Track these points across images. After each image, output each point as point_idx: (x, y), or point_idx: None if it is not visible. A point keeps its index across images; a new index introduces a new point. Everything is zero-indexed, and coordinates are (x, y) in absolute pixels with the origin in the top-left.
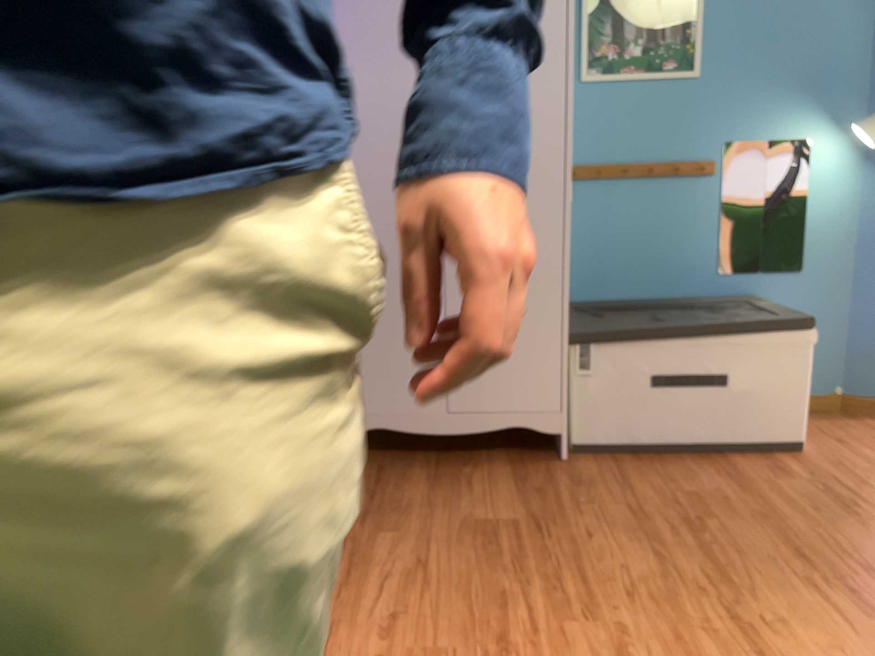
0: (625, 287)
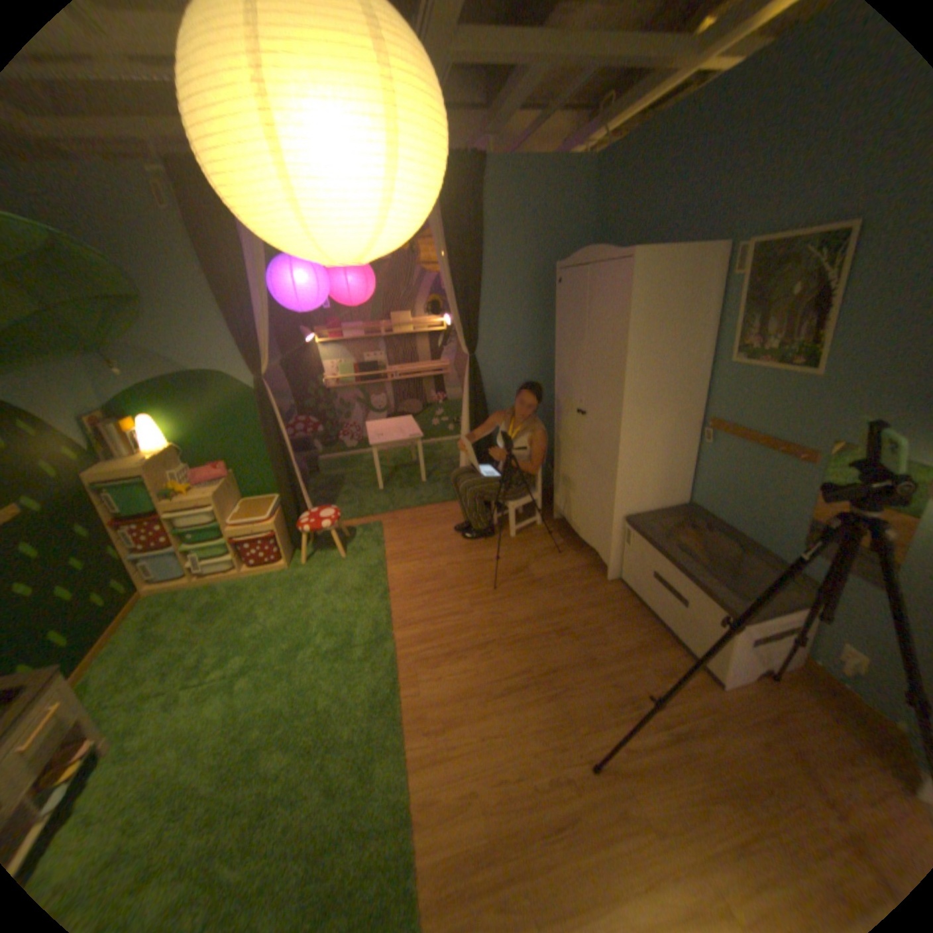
0: (733, 518)
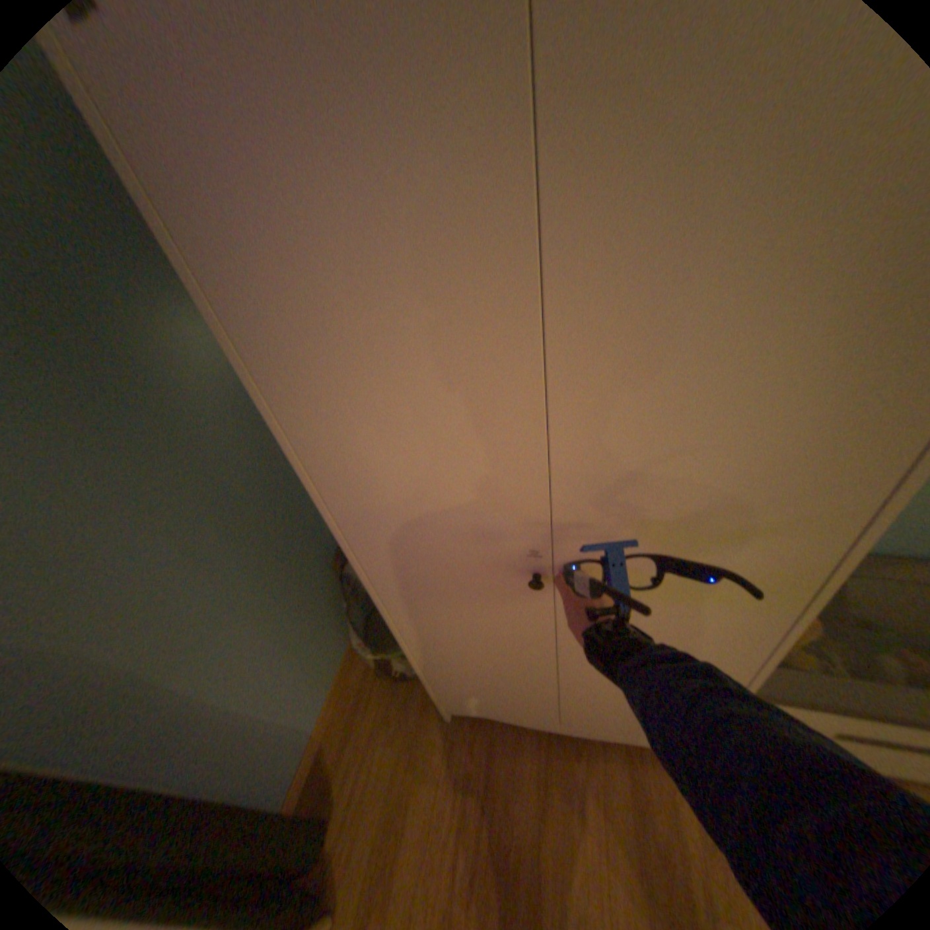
0: None
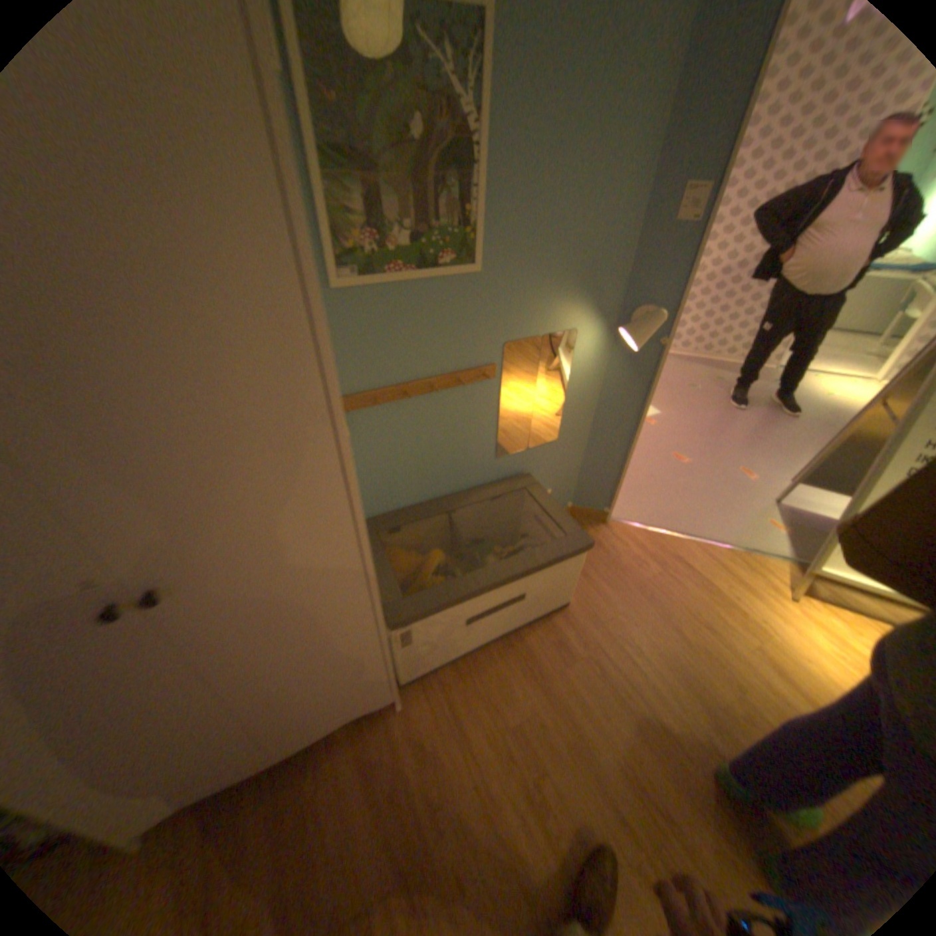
0: (416, 492)
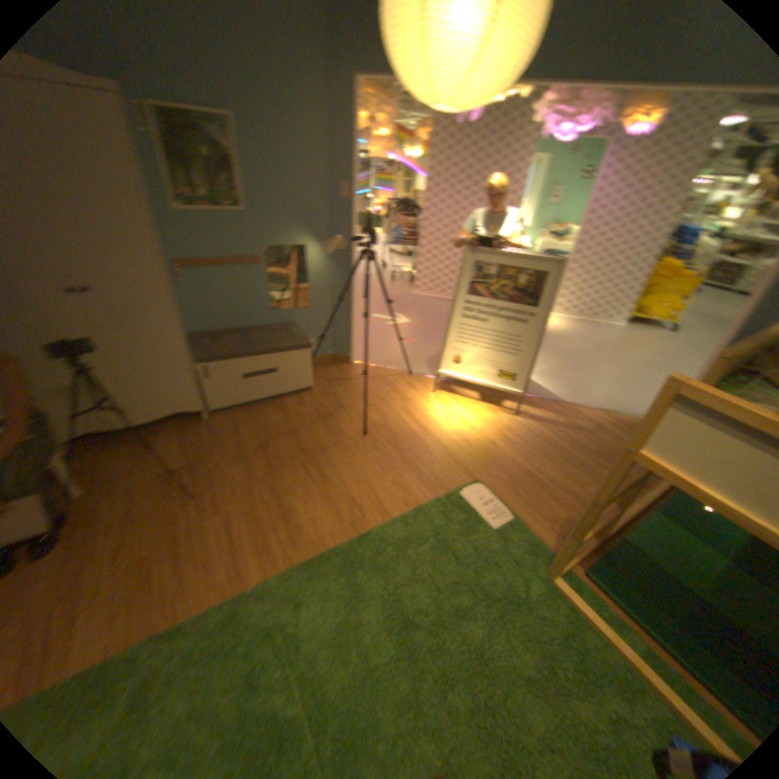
0: (227, 321)
